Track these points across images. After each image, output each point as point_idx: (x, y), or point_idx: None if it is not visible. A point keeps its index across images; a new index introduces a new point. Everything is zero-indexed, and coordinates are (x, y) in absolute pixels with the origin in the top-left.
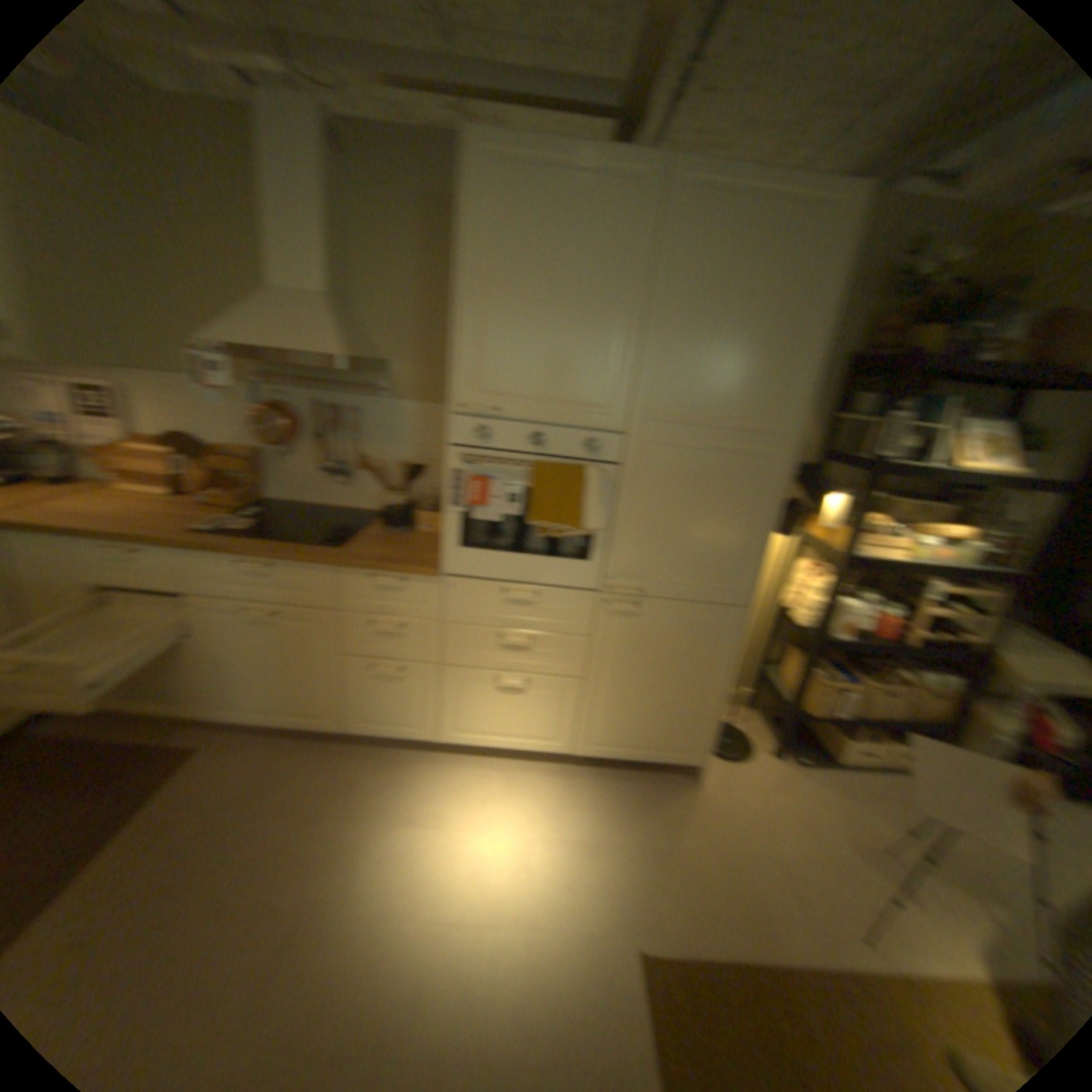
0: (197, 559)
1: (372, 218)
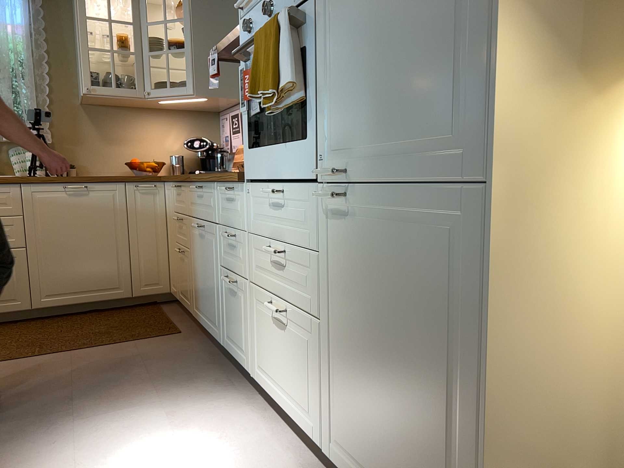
0: (191, 186)
1: None
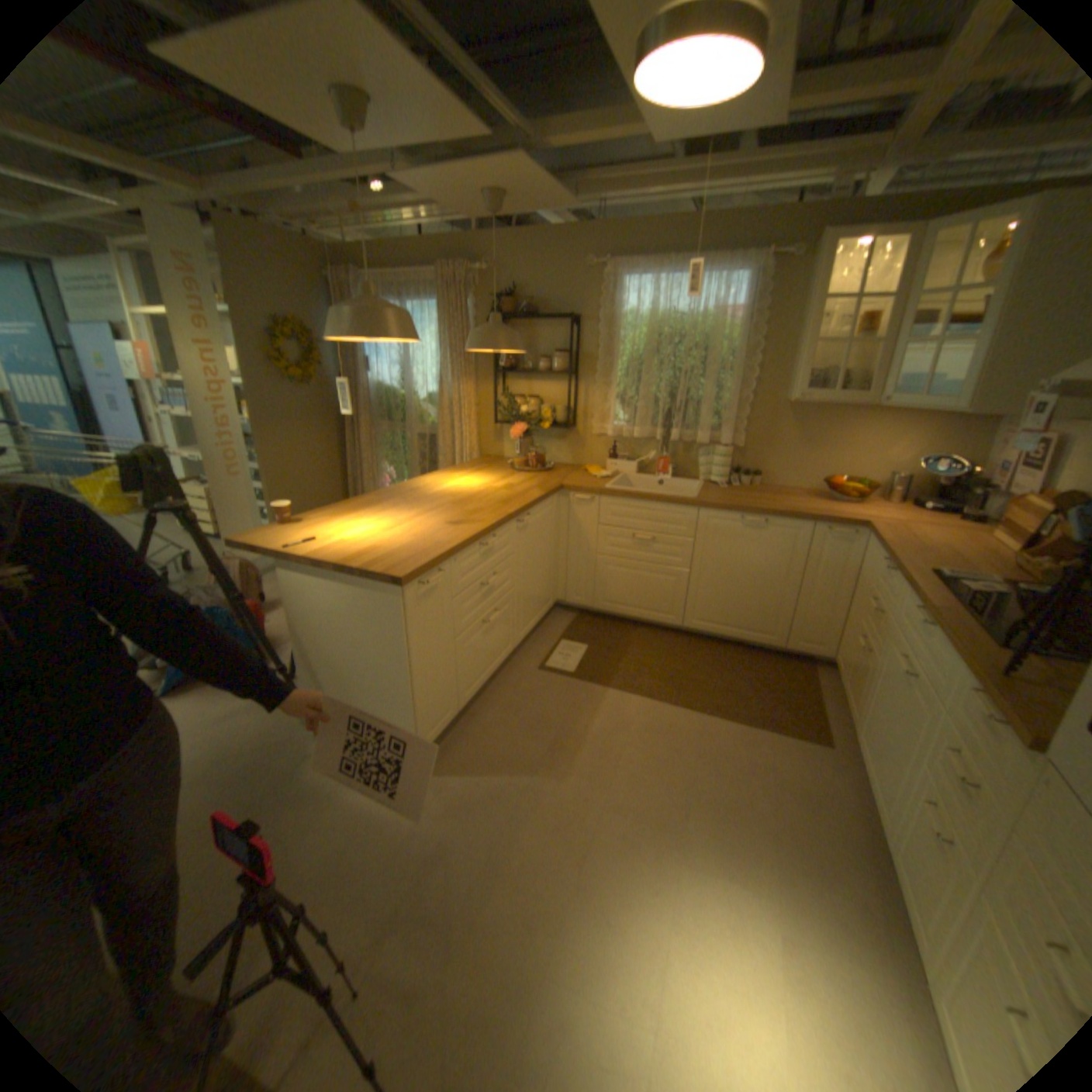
0: (914, 596)
1: None
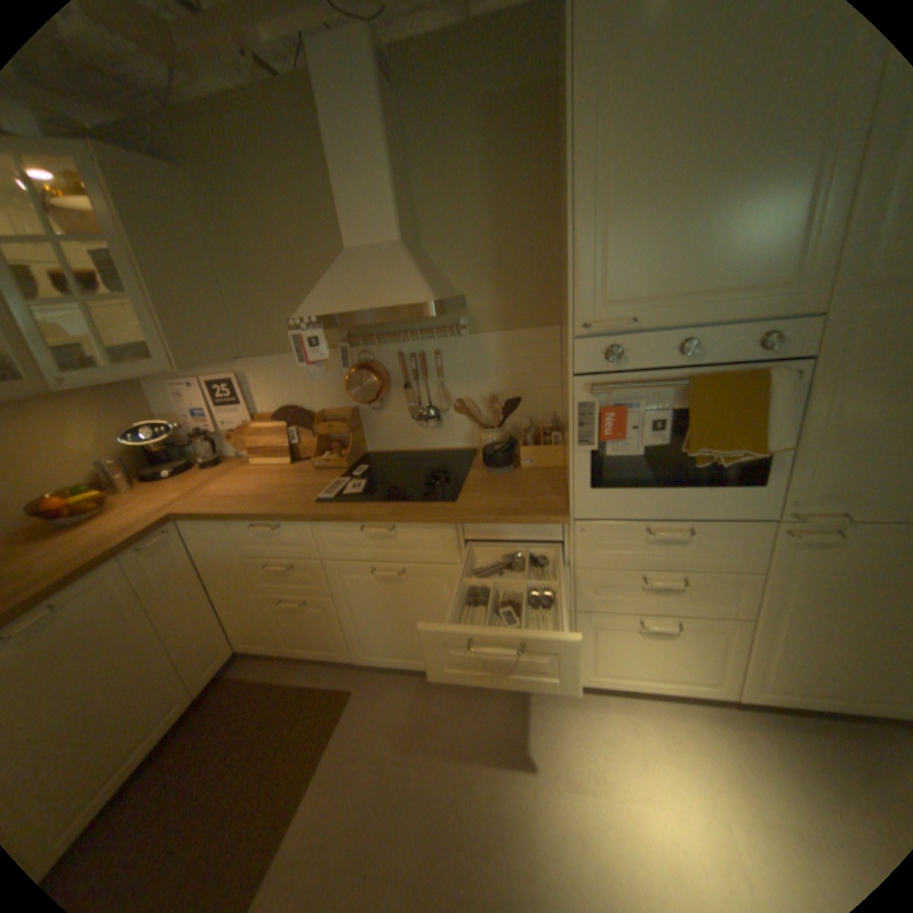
0: (336, 526)
1: (439, 145)
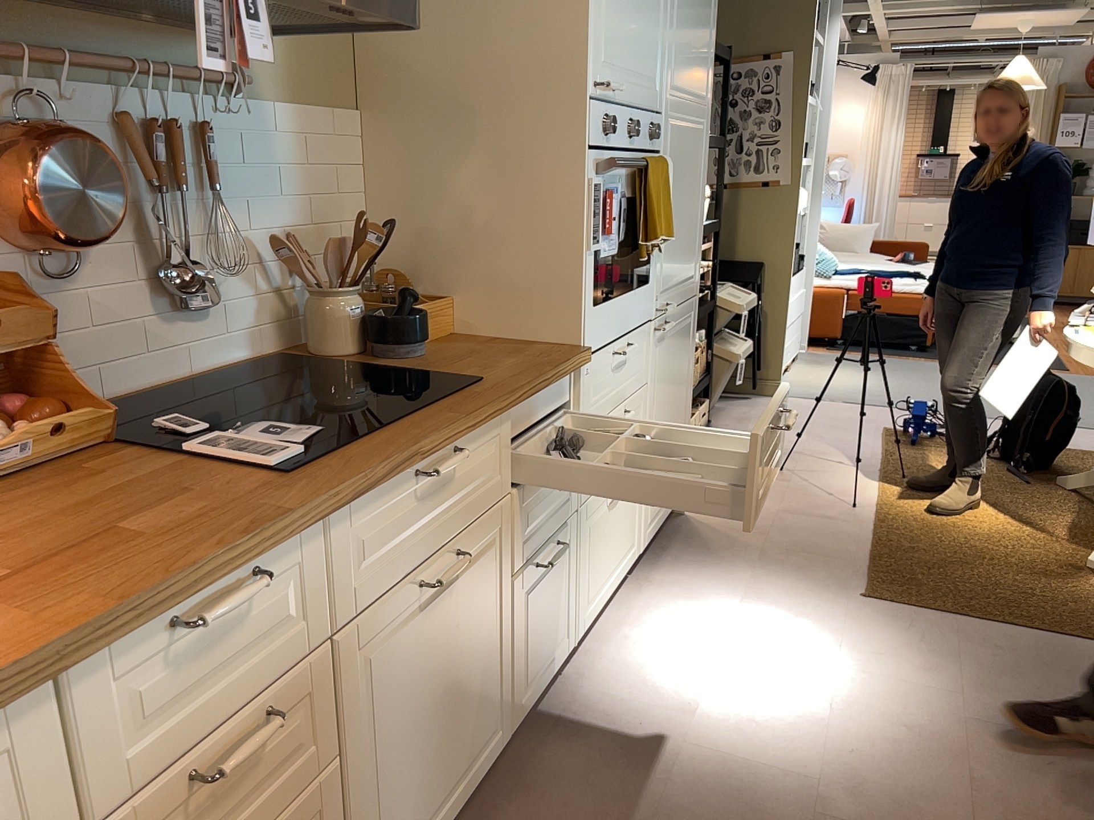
0: (371, 499)
1: None
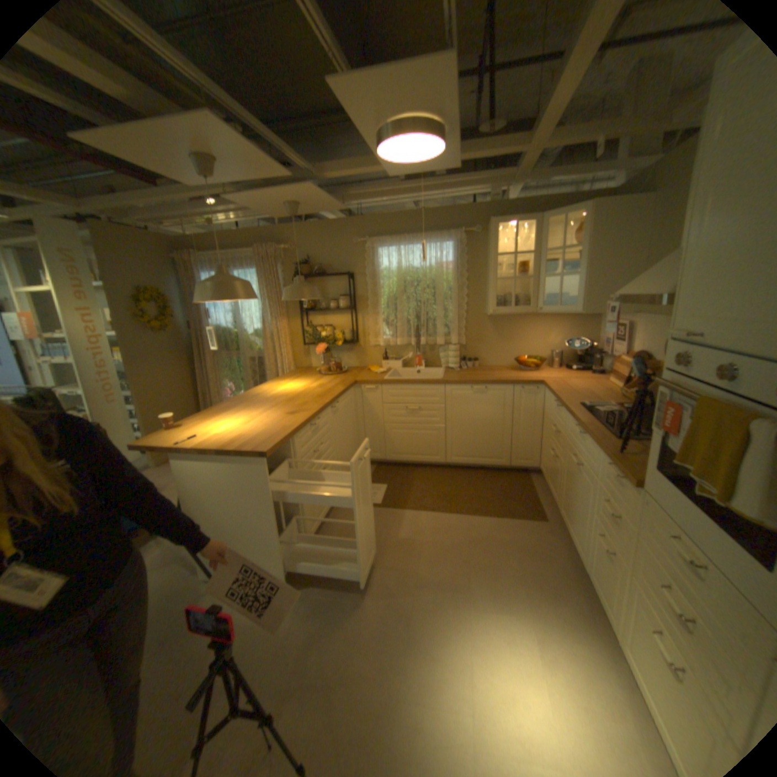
0: (573, 419)
1: None
